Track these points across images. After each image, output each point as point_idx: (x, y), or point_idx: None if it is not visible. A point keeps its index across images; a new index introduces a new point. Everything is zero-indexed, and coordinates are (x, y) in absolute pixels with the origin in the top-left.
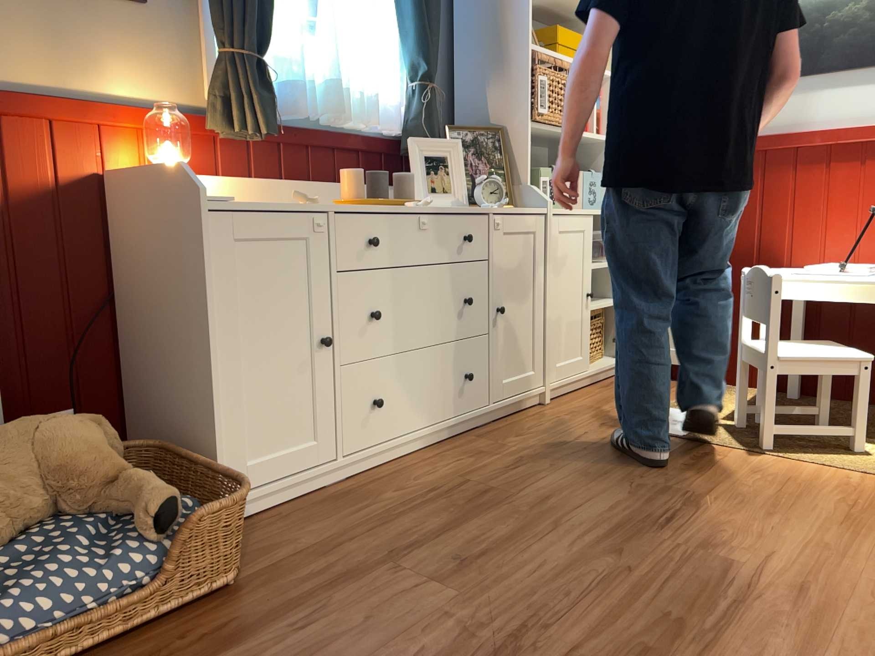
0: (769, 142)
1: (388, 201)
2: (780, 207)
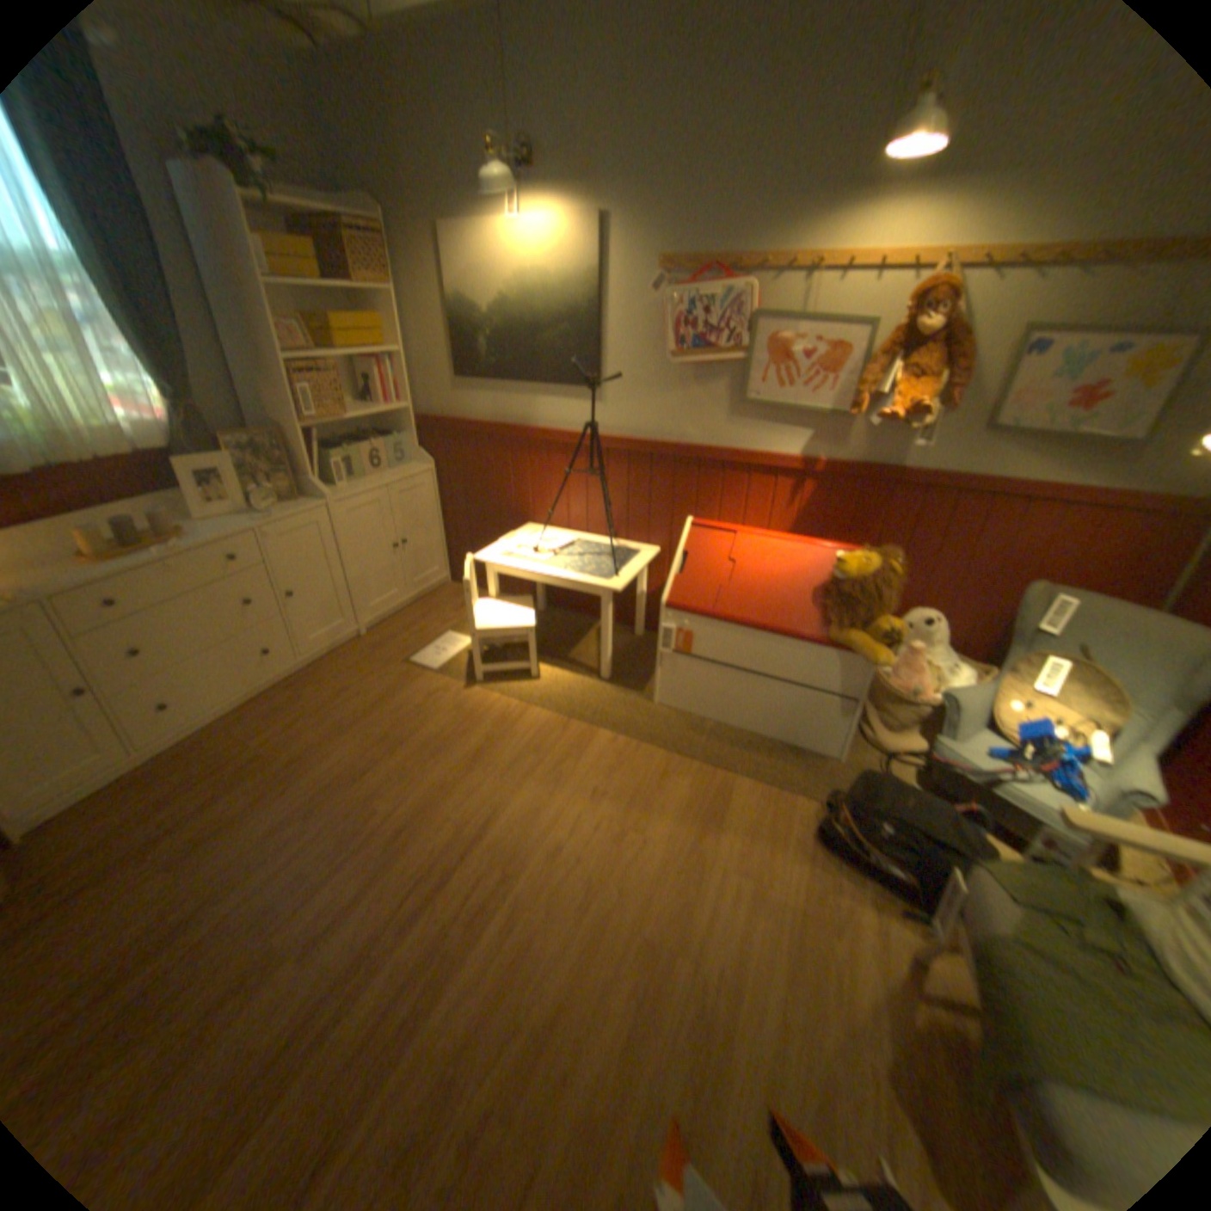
0: (510, 432)
1: (131, 550)
2: (524, 481)
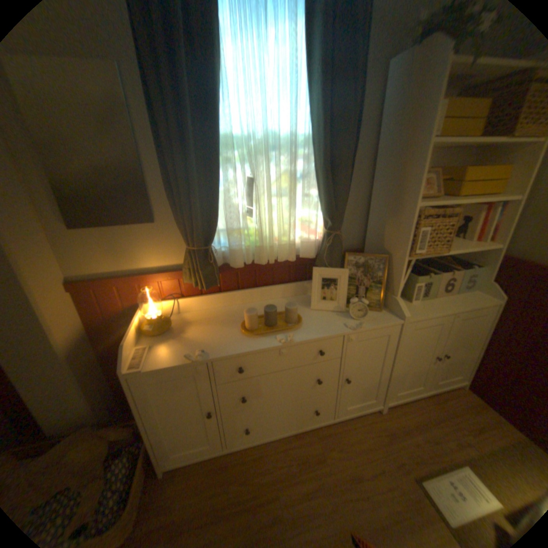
0: None
1: (268, 332)
2: None
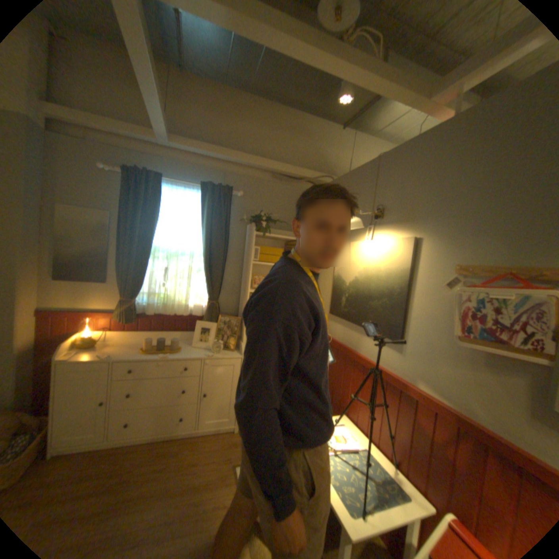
0: (346, 352)
1: (155, 353)
2: (348, 385)
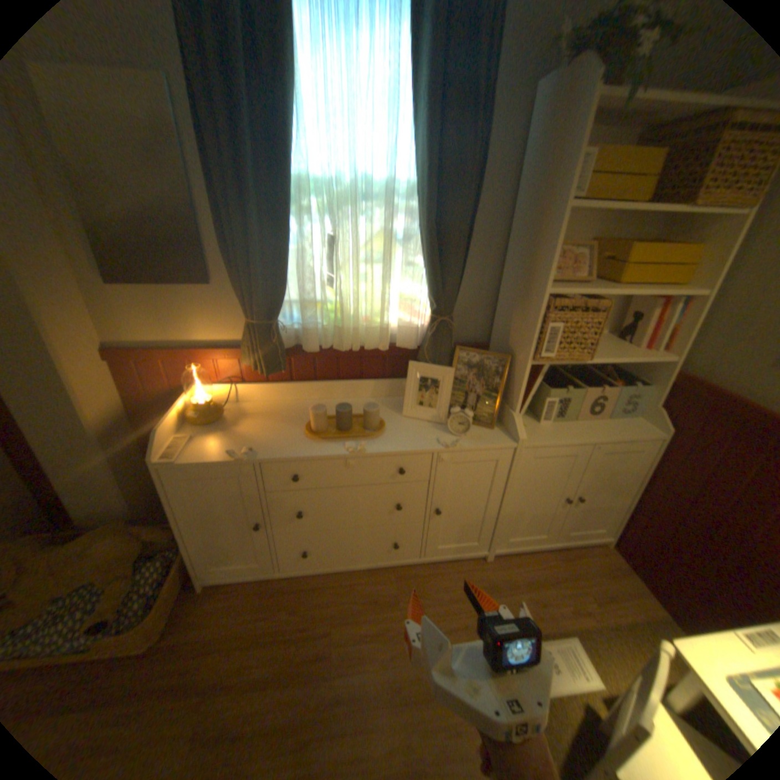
0: None
1: (337, 437)
2: None
